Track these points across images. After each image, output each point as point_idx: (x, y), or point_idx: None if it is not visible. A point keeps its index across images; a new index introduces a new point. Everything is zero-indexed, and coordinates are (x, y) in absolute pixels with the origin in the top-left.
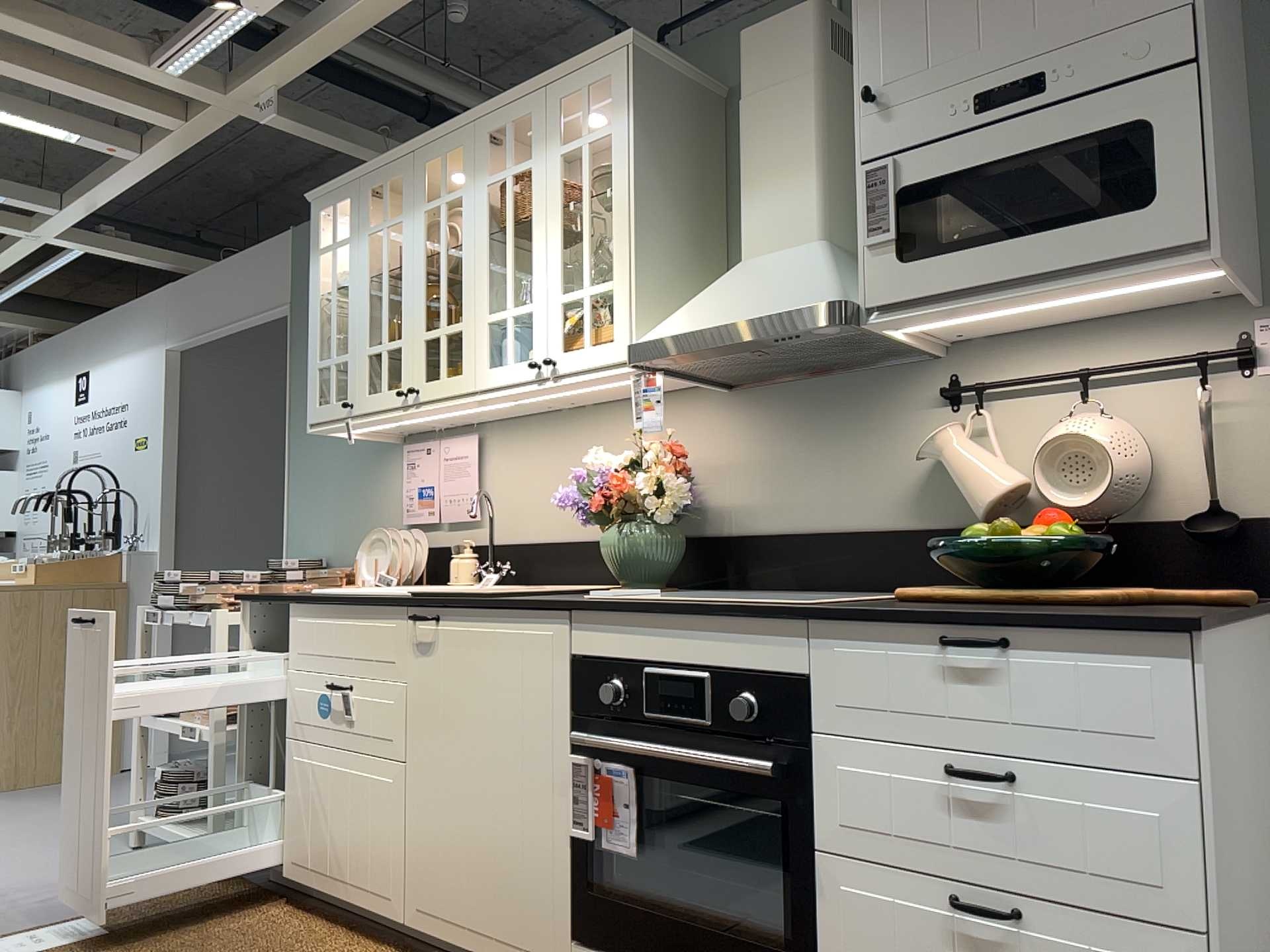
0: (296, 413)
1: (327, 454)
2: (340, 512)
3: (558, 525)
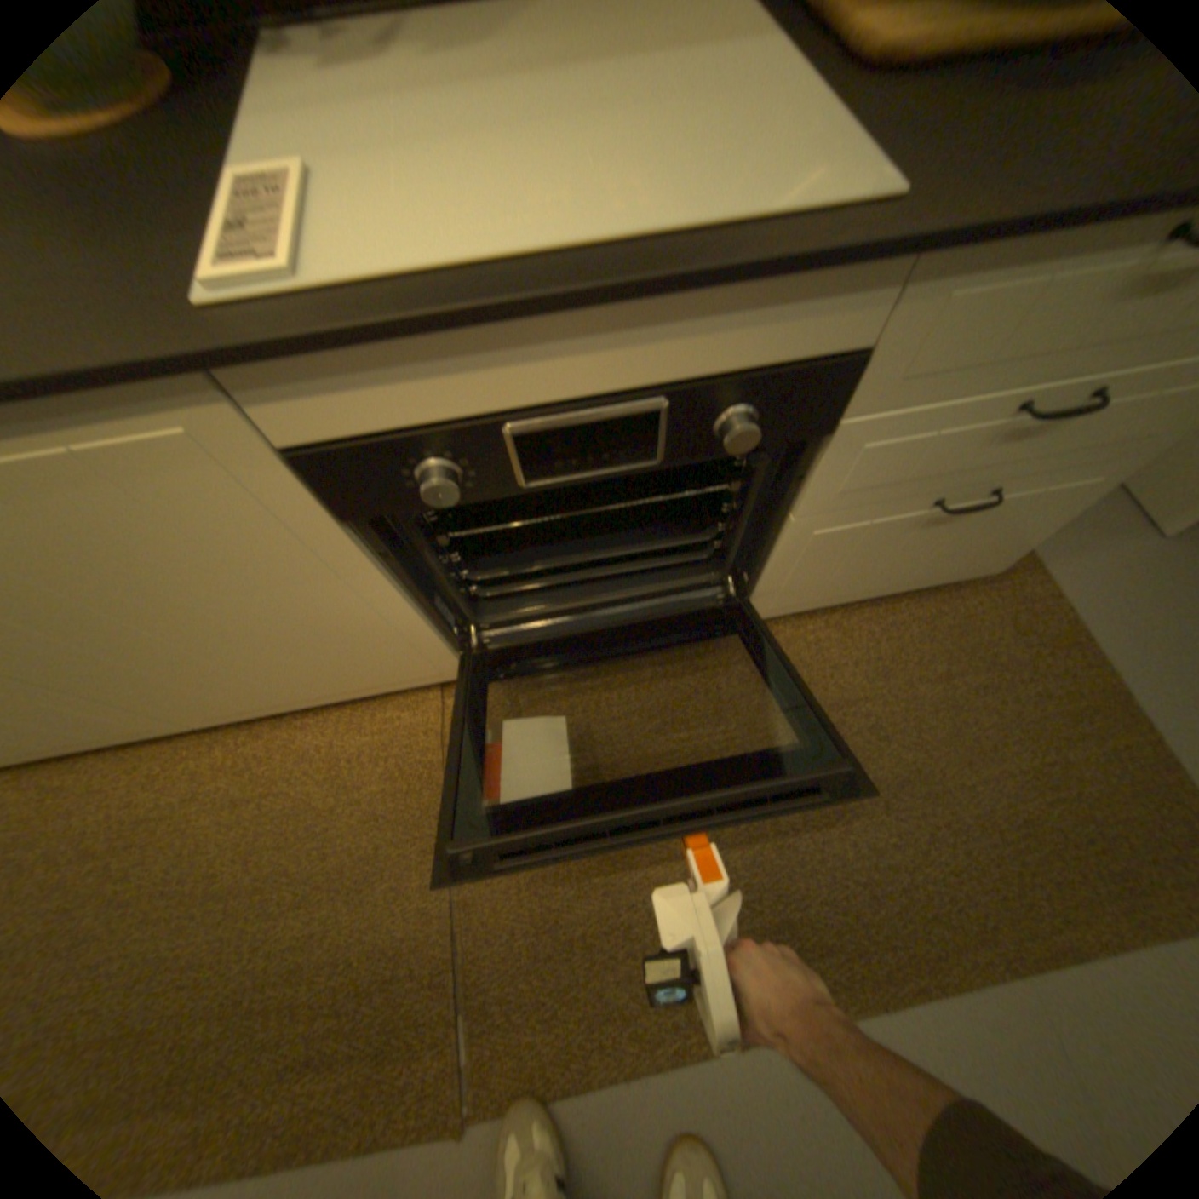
0: None
1: None
2: None
3: None
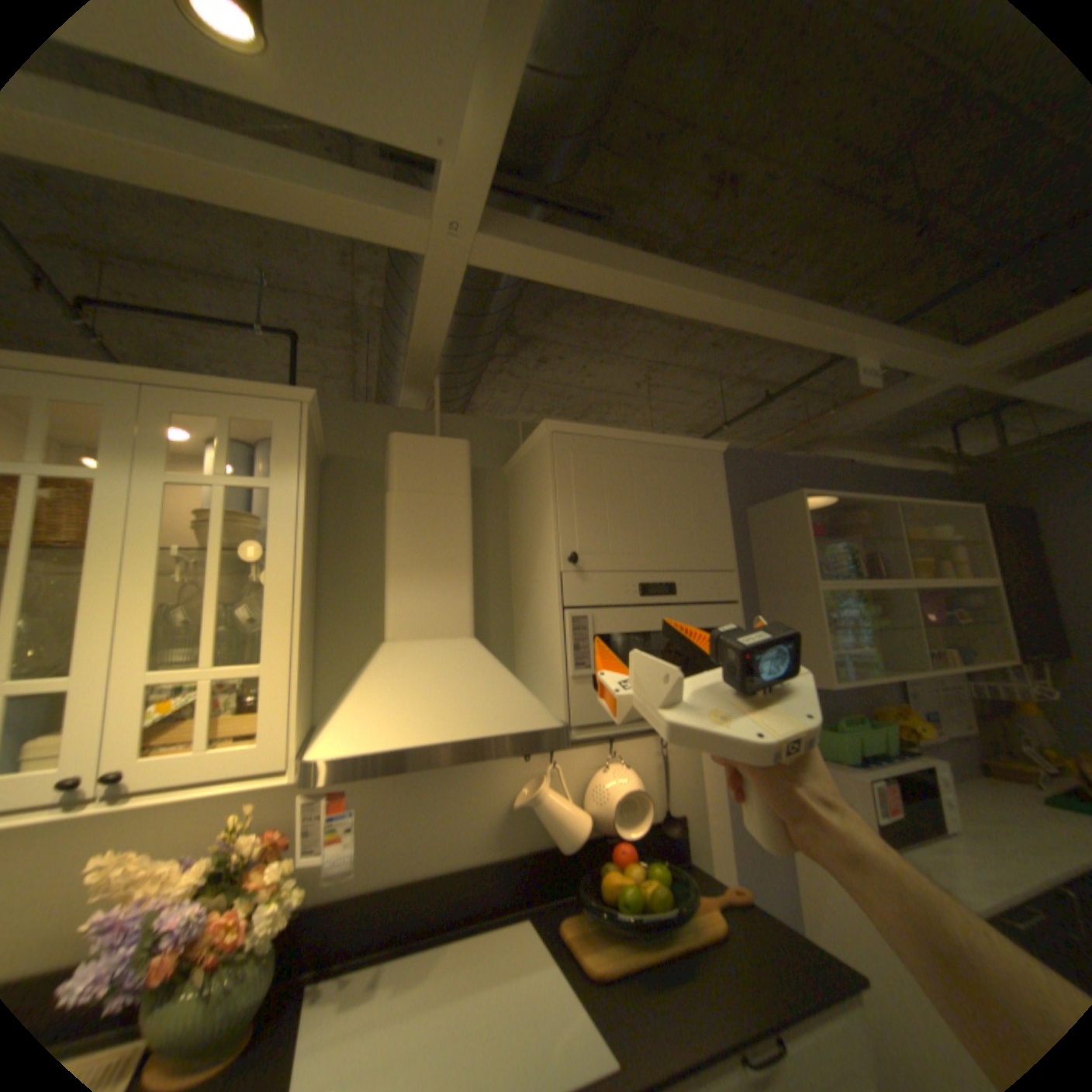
0: None
1: None
2: None
3: None
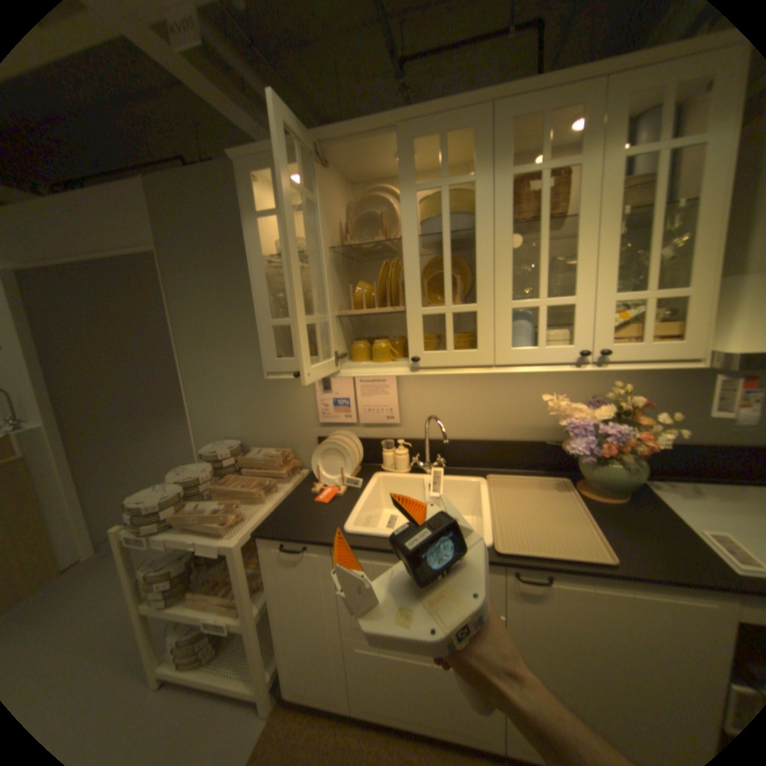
0: (182, 334)
1: (224, 367)
2: (247, 409)
3: (477, 429)
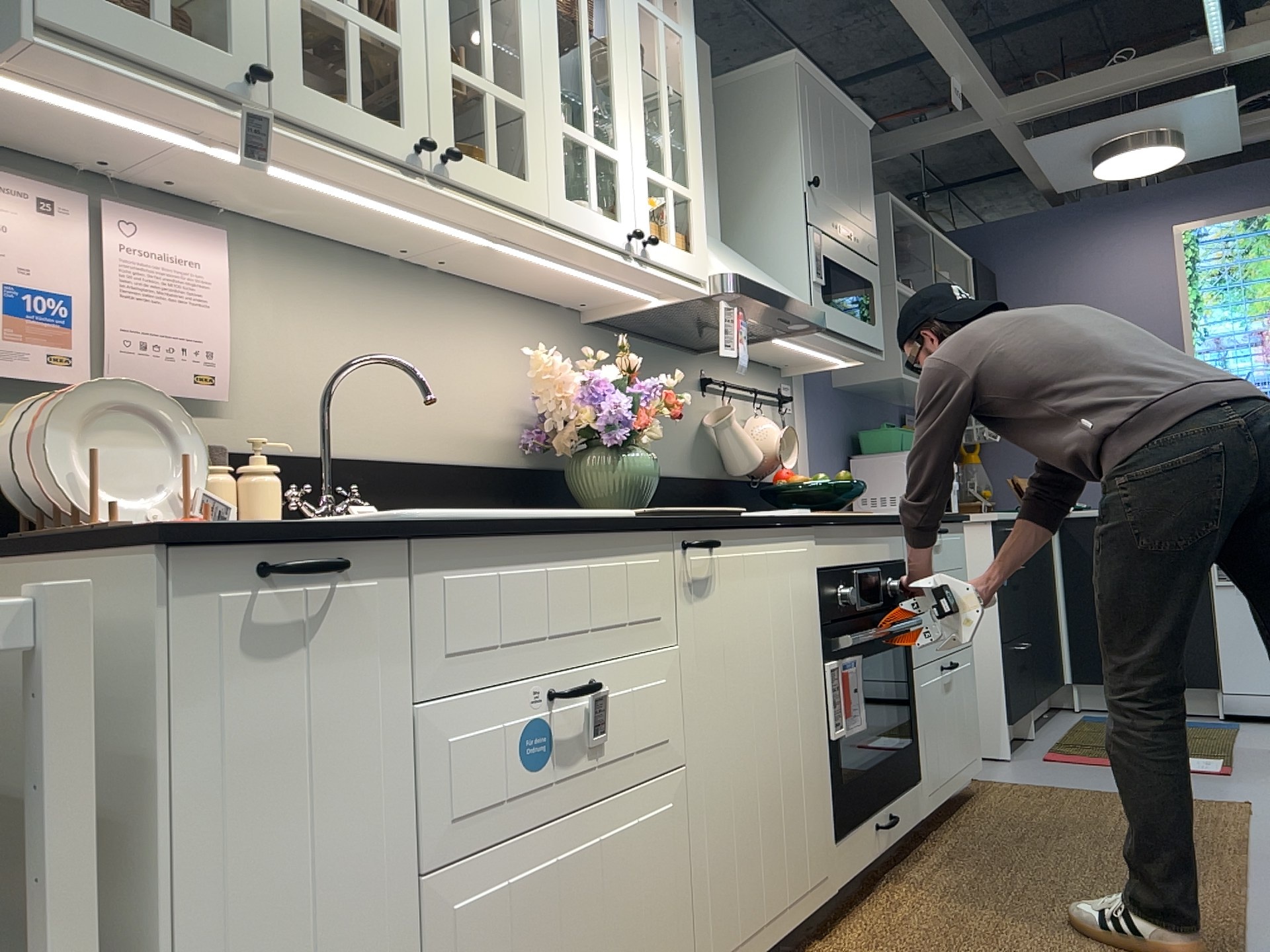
0: None
1: None
2: None
3: (393, 435)
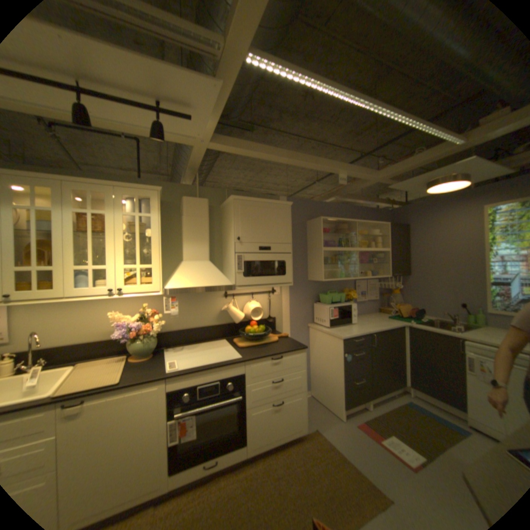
0: None
1: None
2: None
3: (74, 337)
